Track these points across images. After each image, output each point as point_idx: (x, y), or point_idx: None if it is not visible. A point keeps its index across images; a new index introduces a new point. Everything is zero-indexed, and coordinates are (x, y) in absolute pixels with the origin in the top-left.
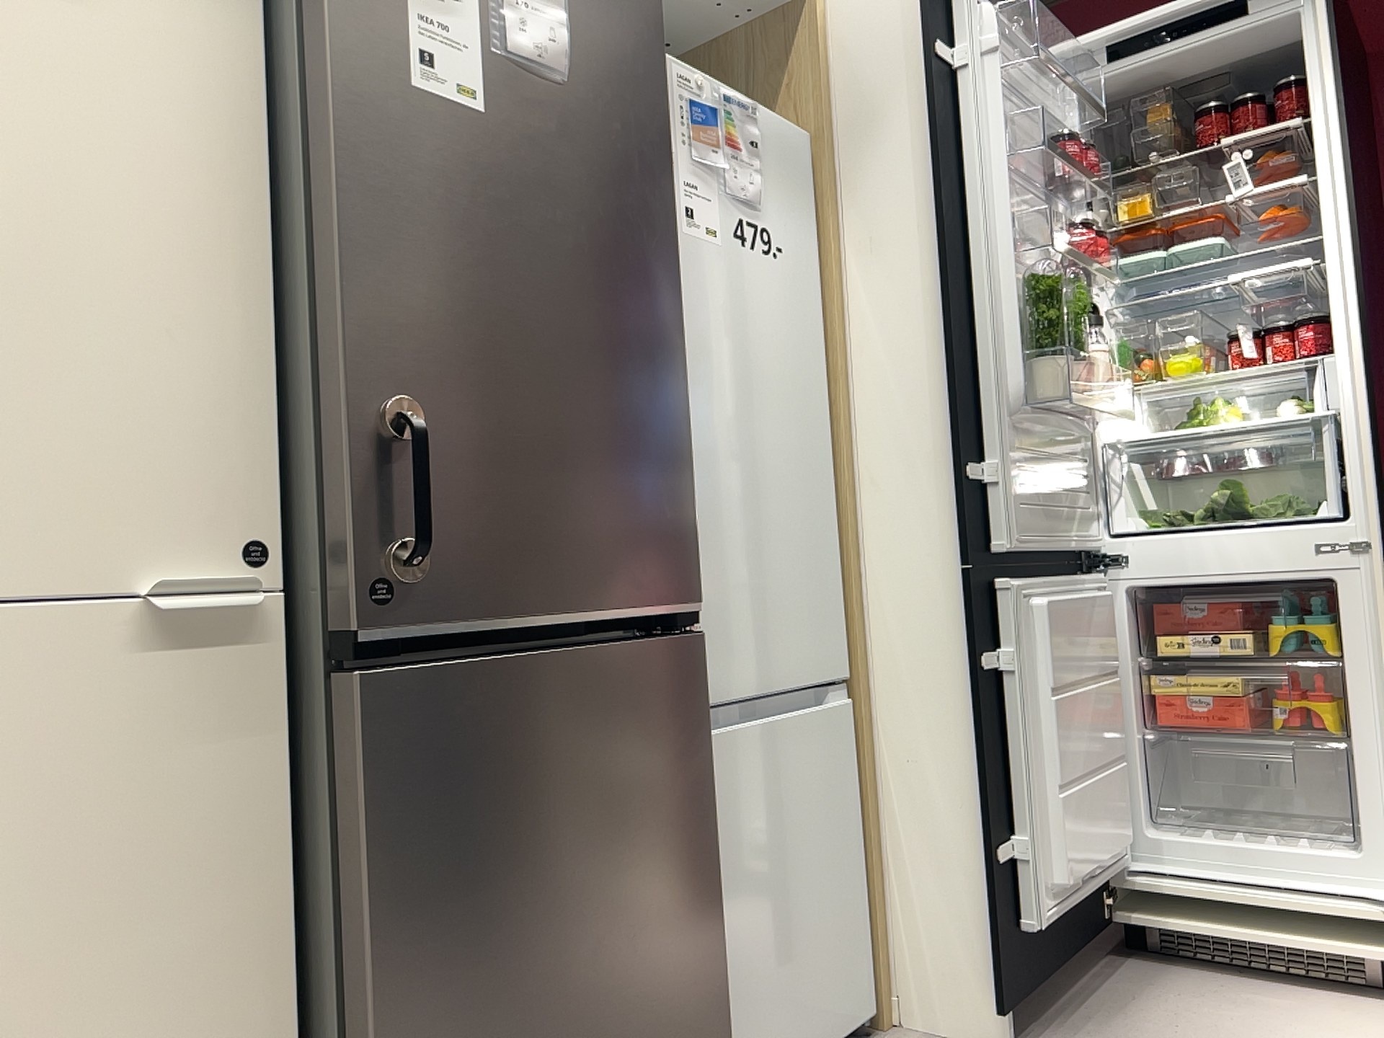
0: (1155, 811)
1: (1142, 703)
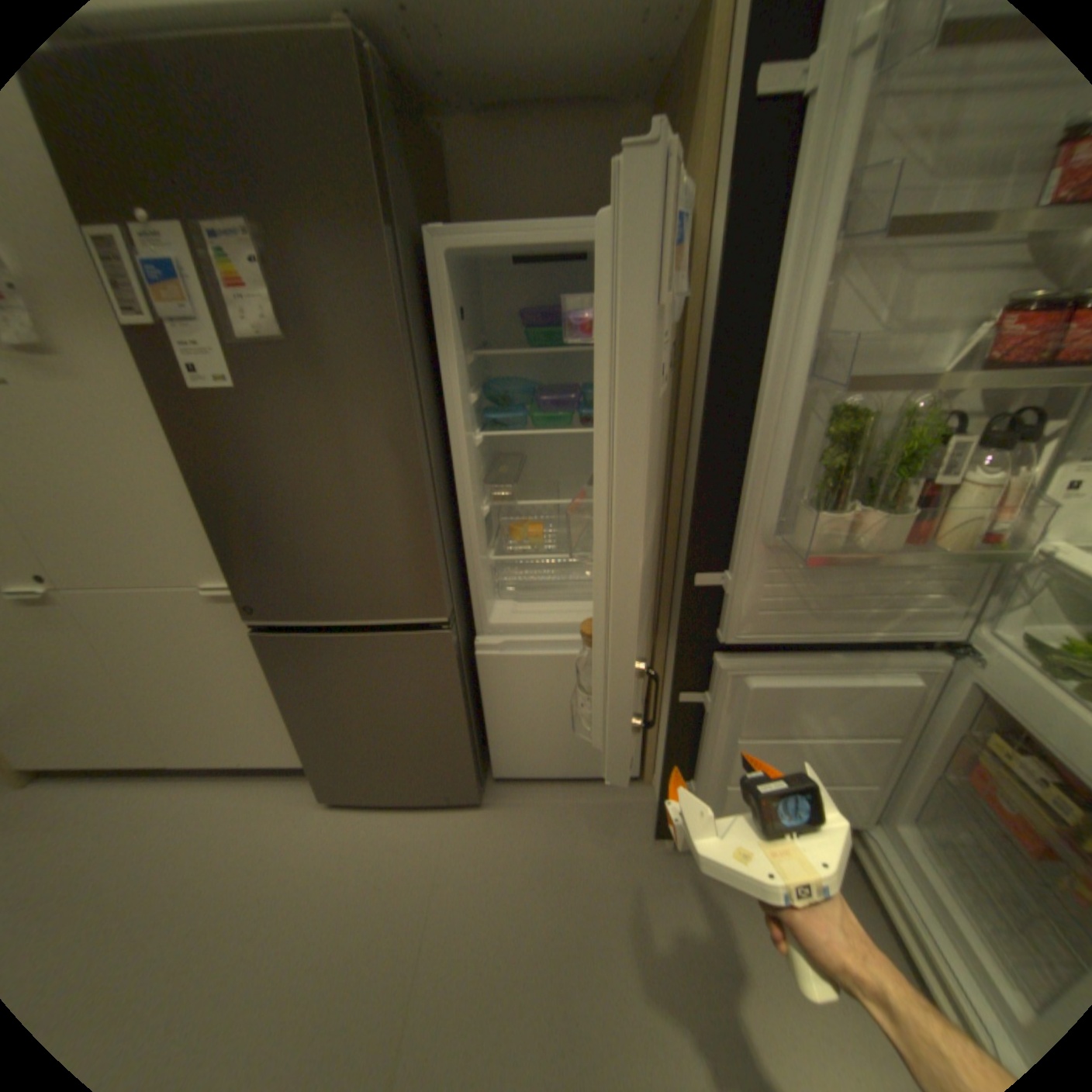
0: (926, 818)
1: (950, 757)
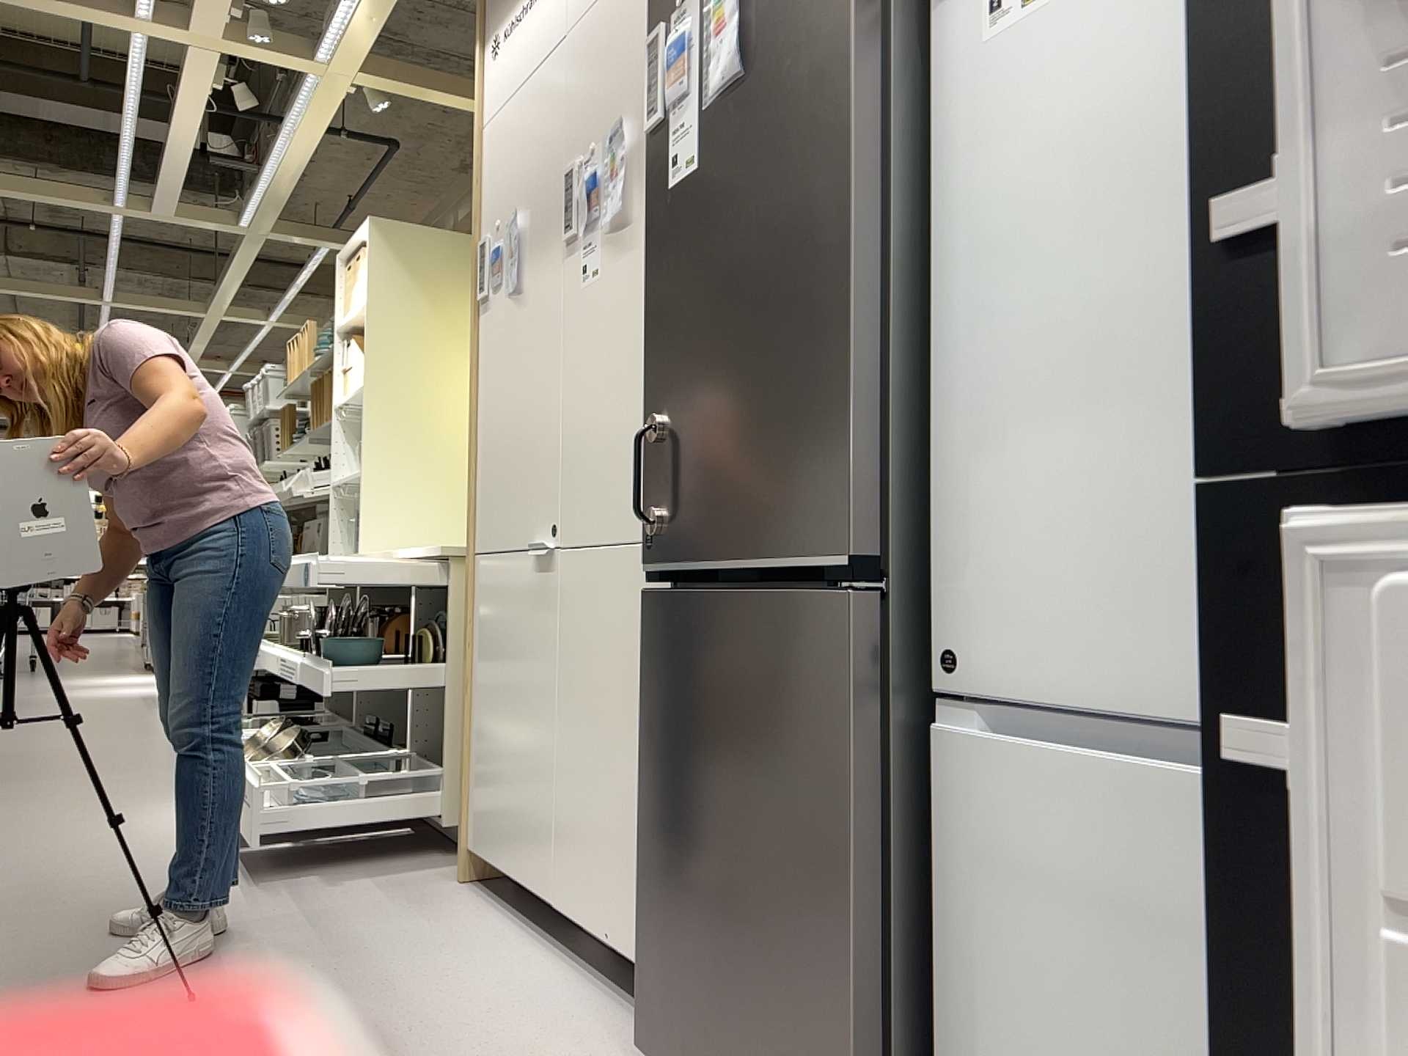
0: None
1: None
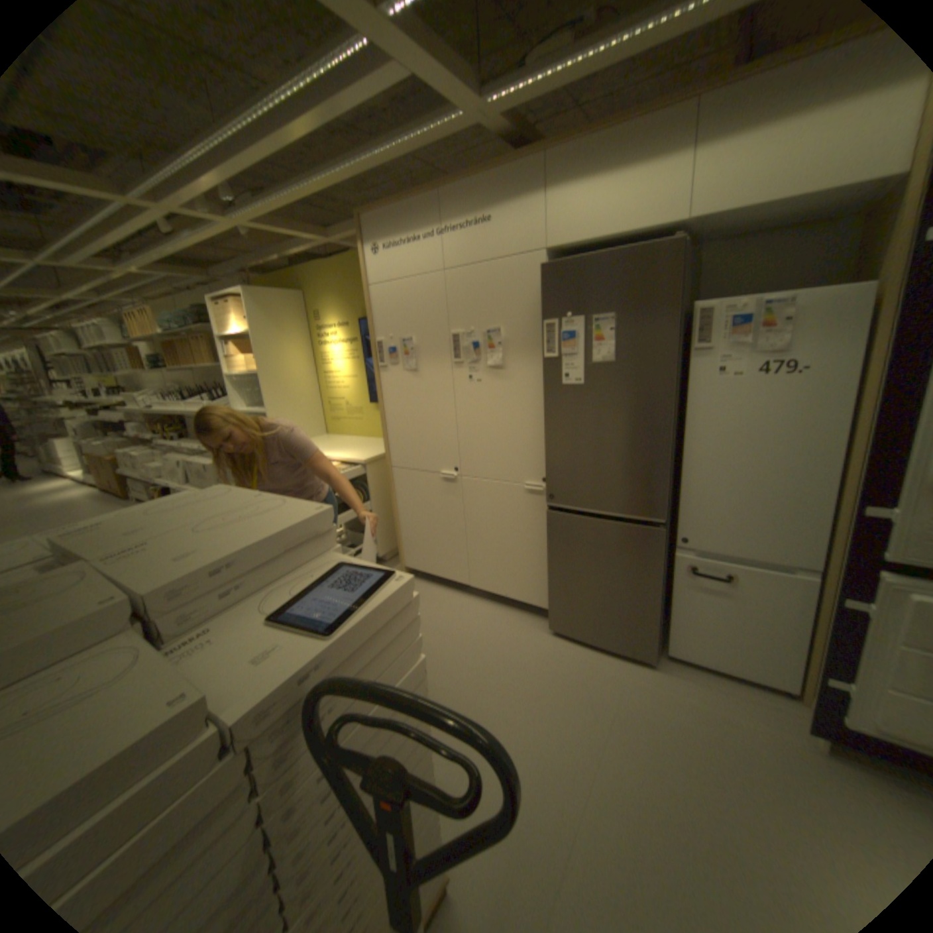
0: None
1: None
